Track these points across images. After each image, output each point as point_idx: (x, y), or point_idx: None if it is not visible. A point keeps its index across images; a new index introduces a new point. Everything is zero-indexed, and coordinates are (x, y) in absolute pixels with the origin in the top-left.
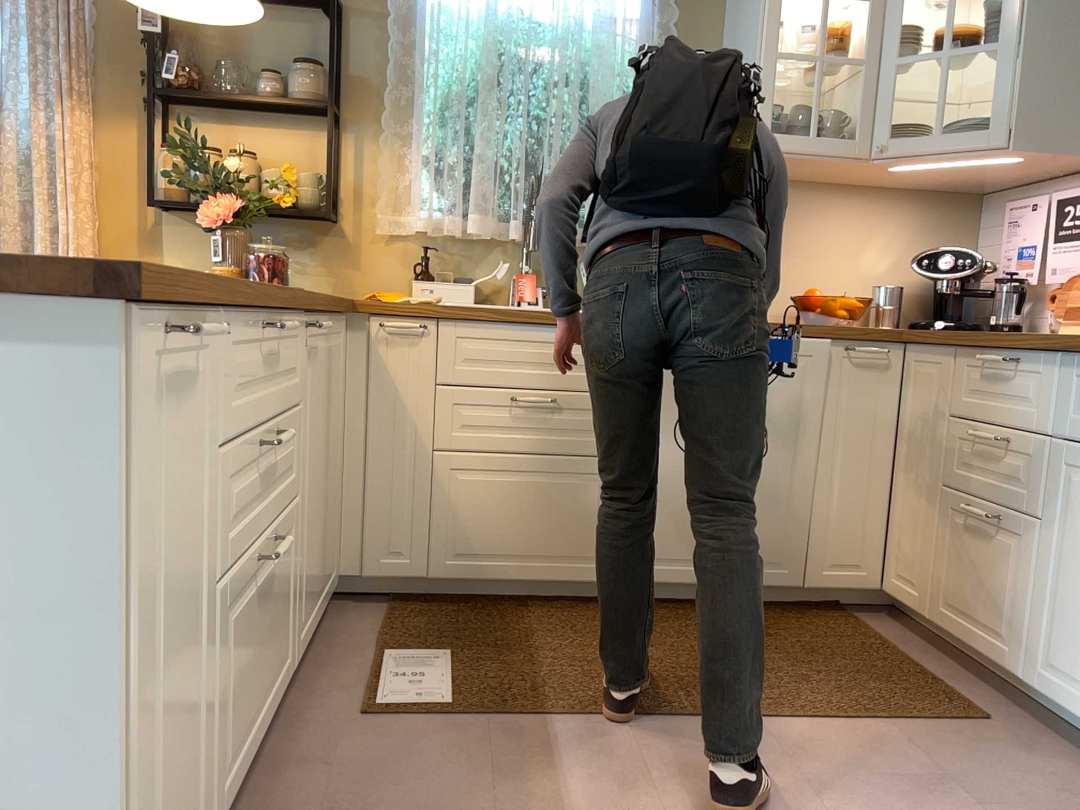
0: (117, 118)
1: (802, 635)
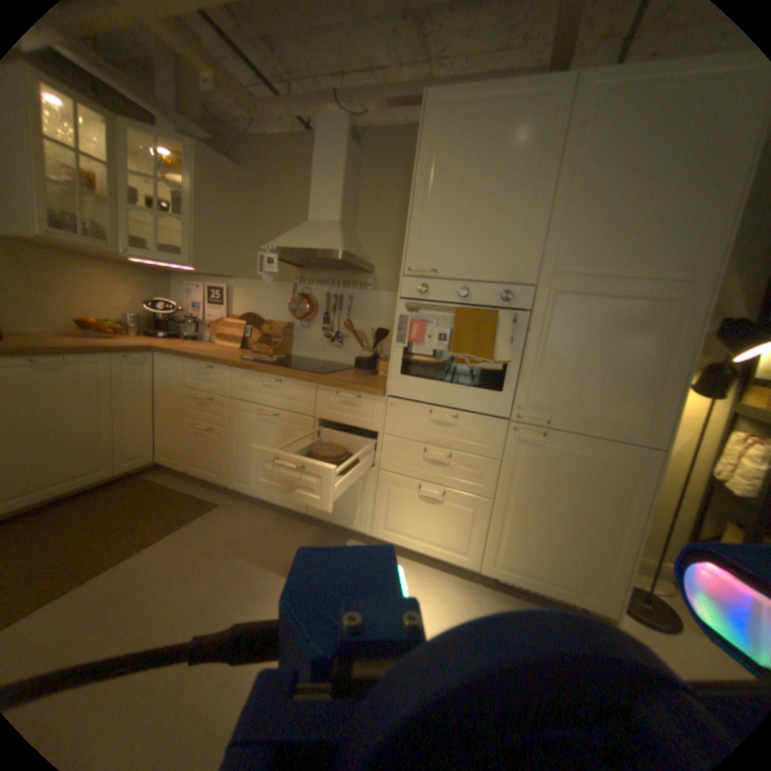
0: None
1: (117, 501)
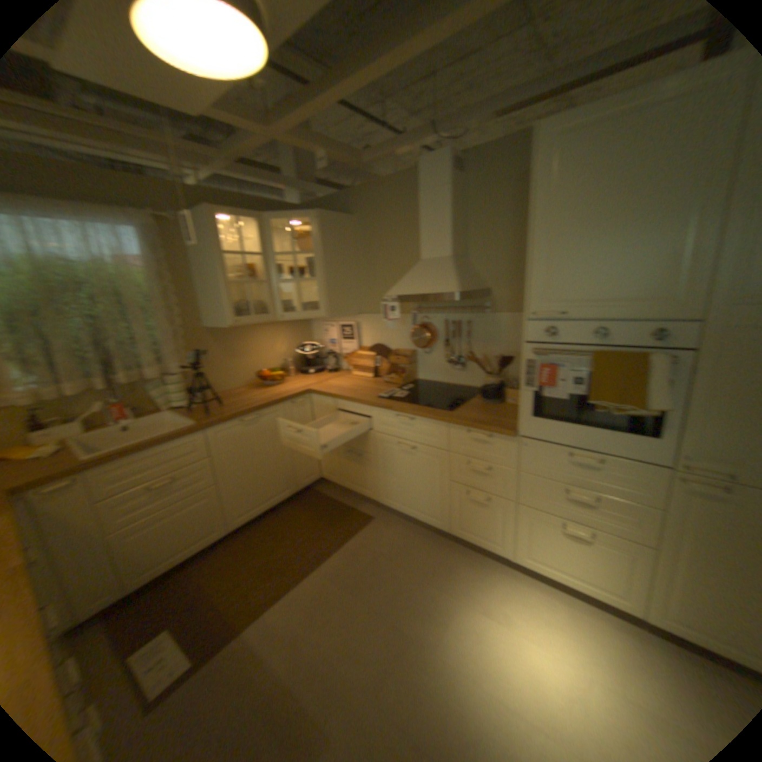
0: None
1: (306, 512)
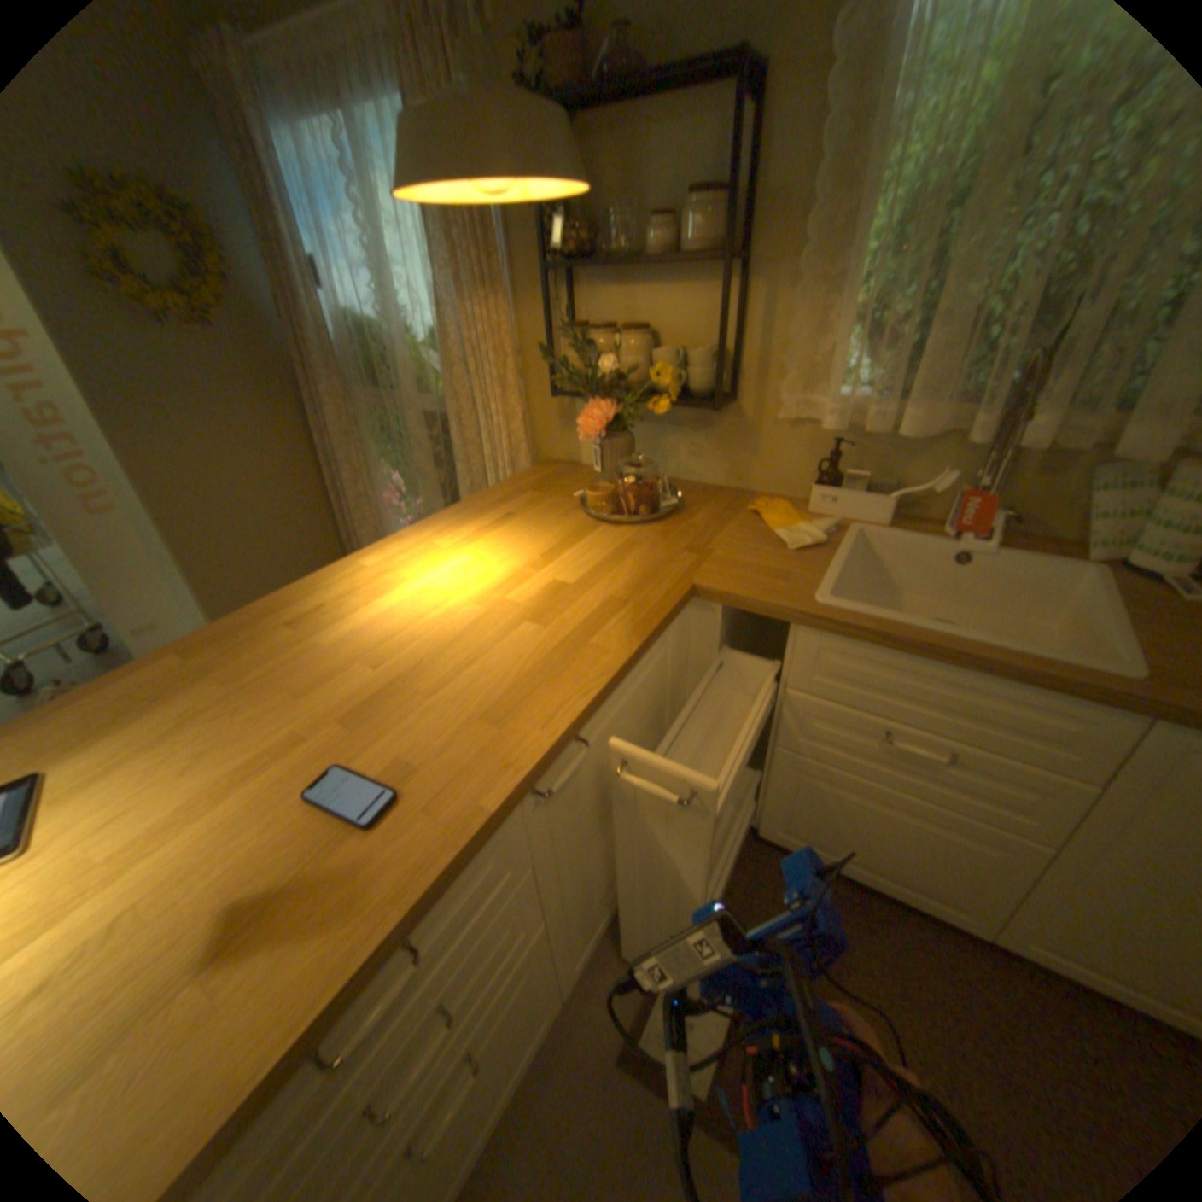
0: (528, 290)
1: None
